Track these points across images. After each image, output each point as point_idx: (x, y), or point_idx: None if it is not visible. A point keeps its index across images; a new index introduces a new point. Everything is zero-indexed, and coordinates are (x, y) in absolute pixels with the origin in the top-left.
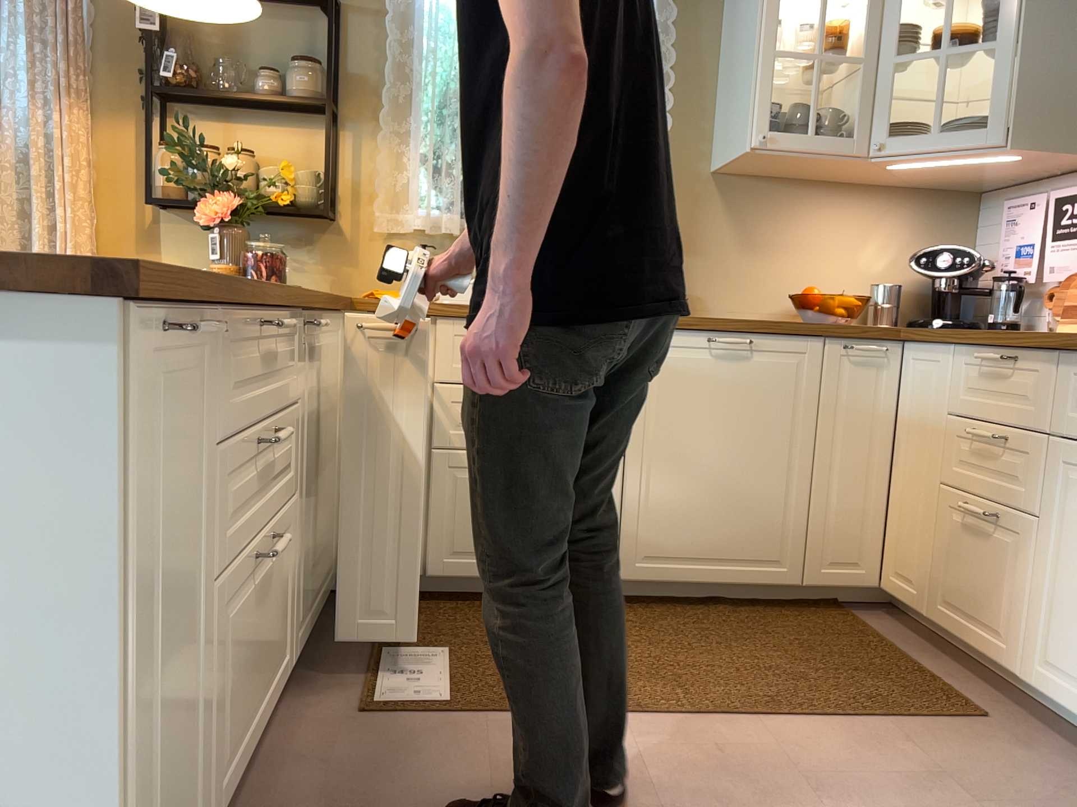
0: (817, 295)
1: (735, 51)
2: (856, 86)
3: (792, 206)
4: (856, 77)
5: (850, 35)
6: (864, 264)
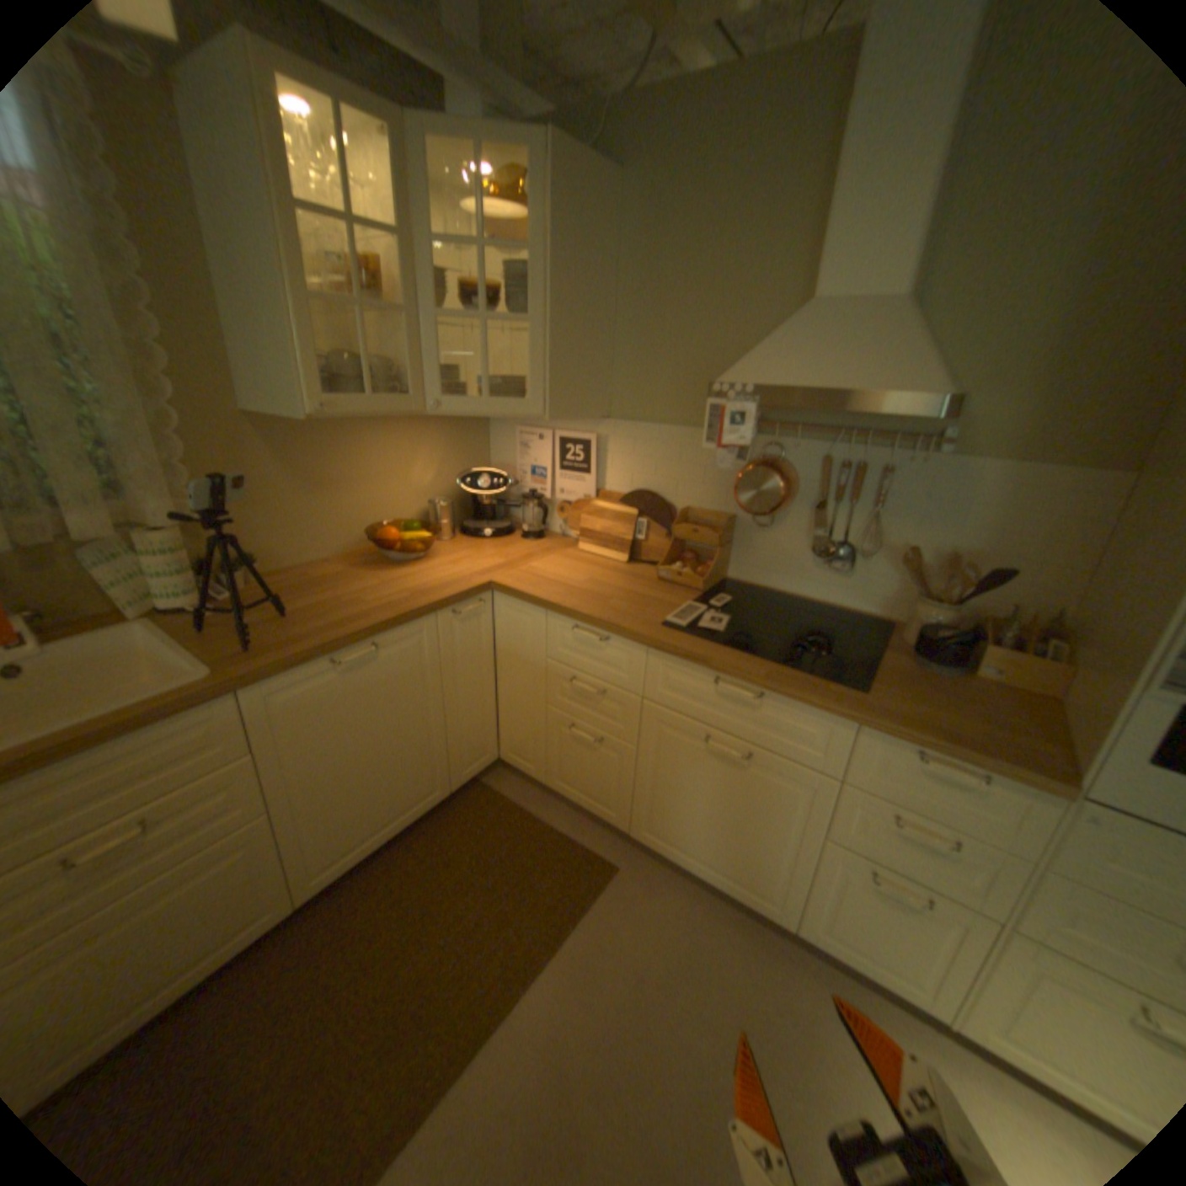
0: (395, 539)
1: (234, 266)
2: (393, 331)
3: (340, 440)
4: (392, 321)
5: (374, 266)
6: (415, 483)
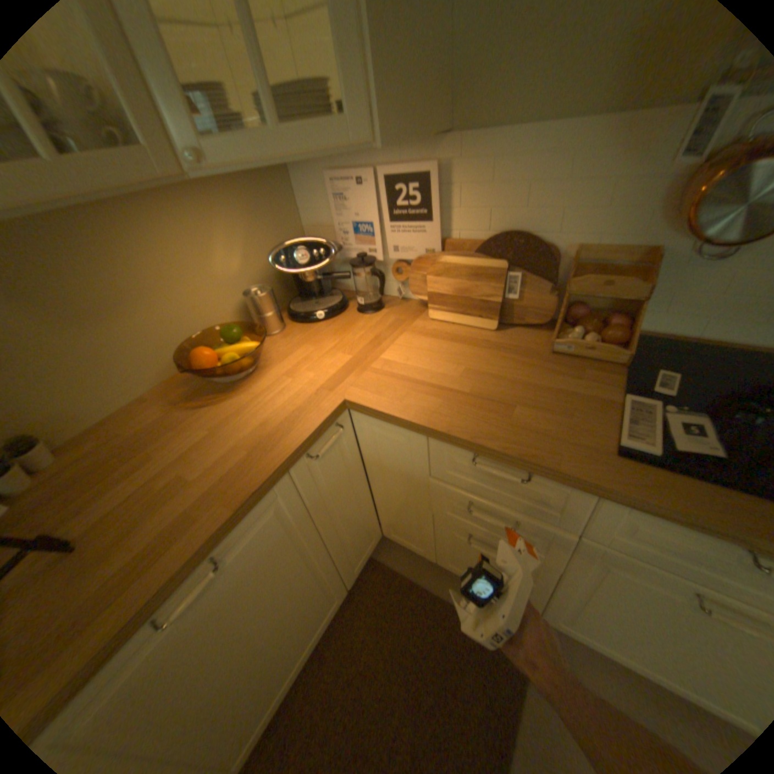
0: (212, 360)
1: None
2: None
3: (90, 240)
4: None
5: None
6: (220, 271)
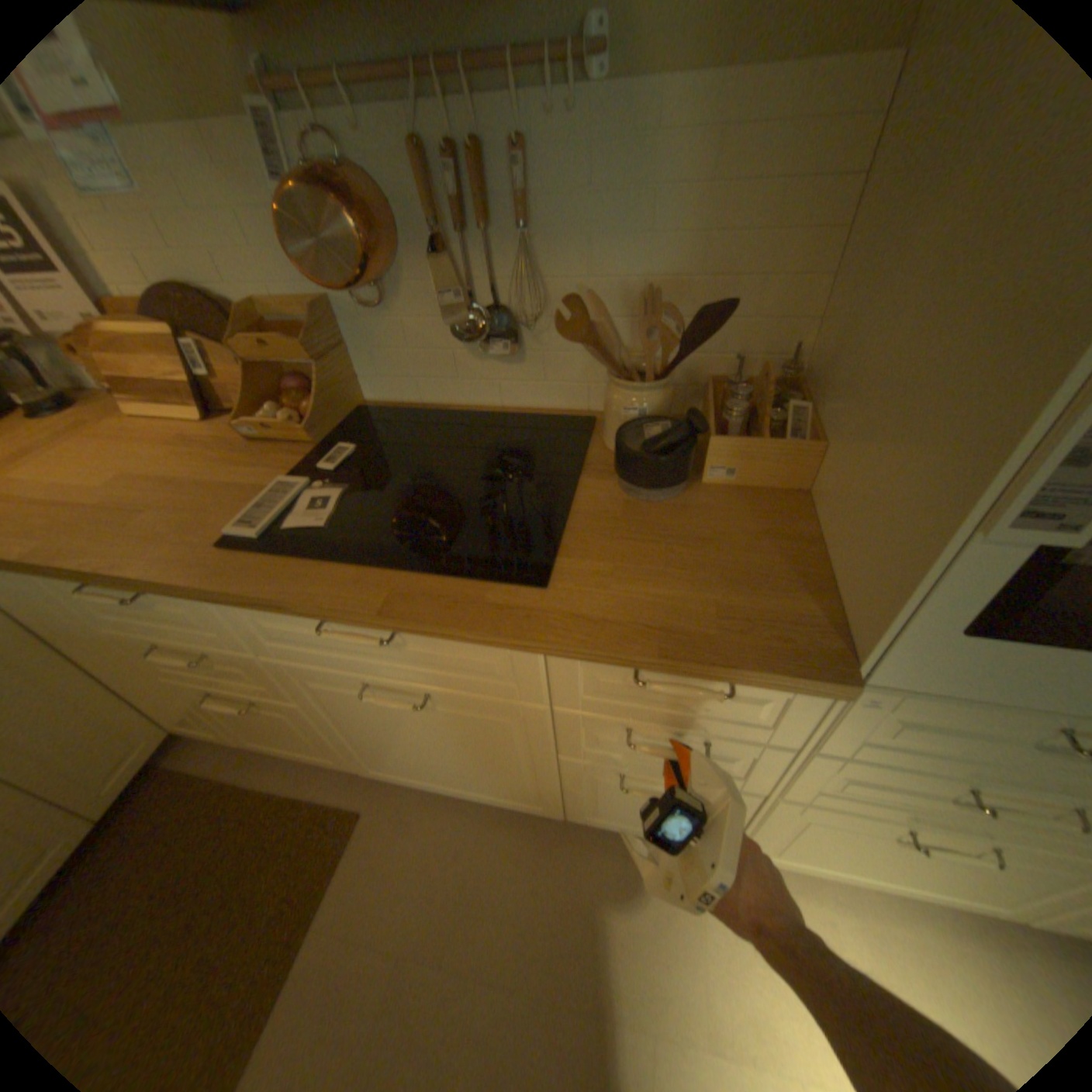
0: None
1: None
2: None
3: None
4: None
5: None
6: None
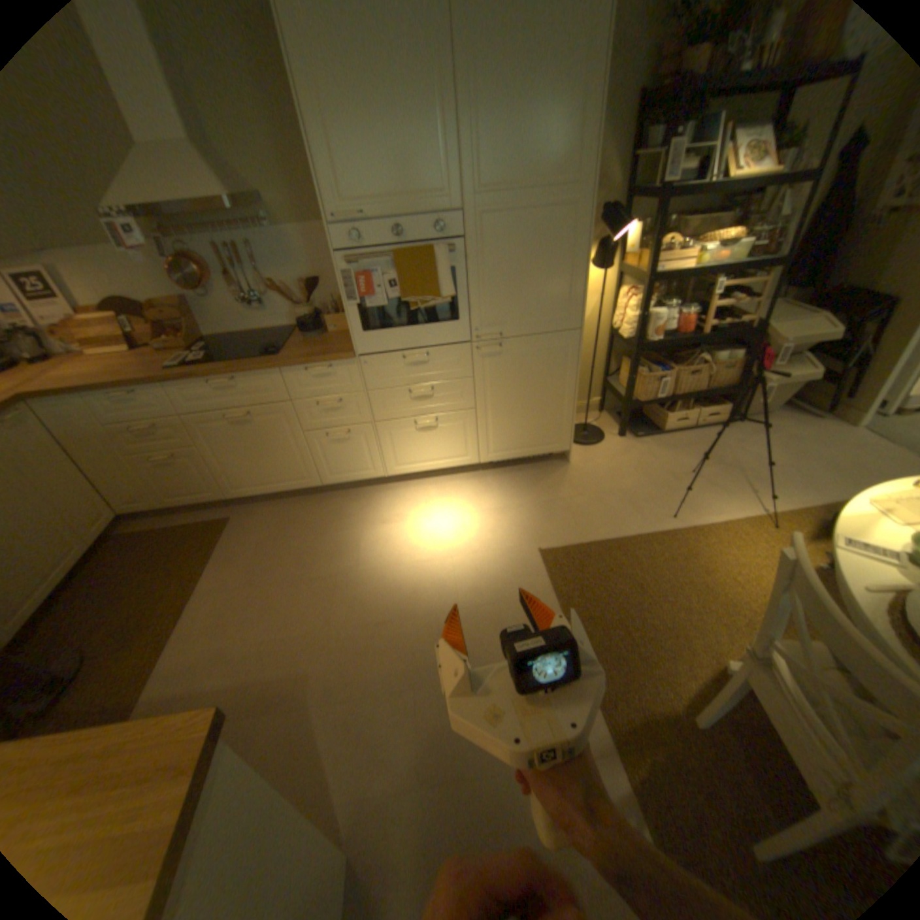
0: None
1: None
2: None
3: None
4: None
5: None
6: None
